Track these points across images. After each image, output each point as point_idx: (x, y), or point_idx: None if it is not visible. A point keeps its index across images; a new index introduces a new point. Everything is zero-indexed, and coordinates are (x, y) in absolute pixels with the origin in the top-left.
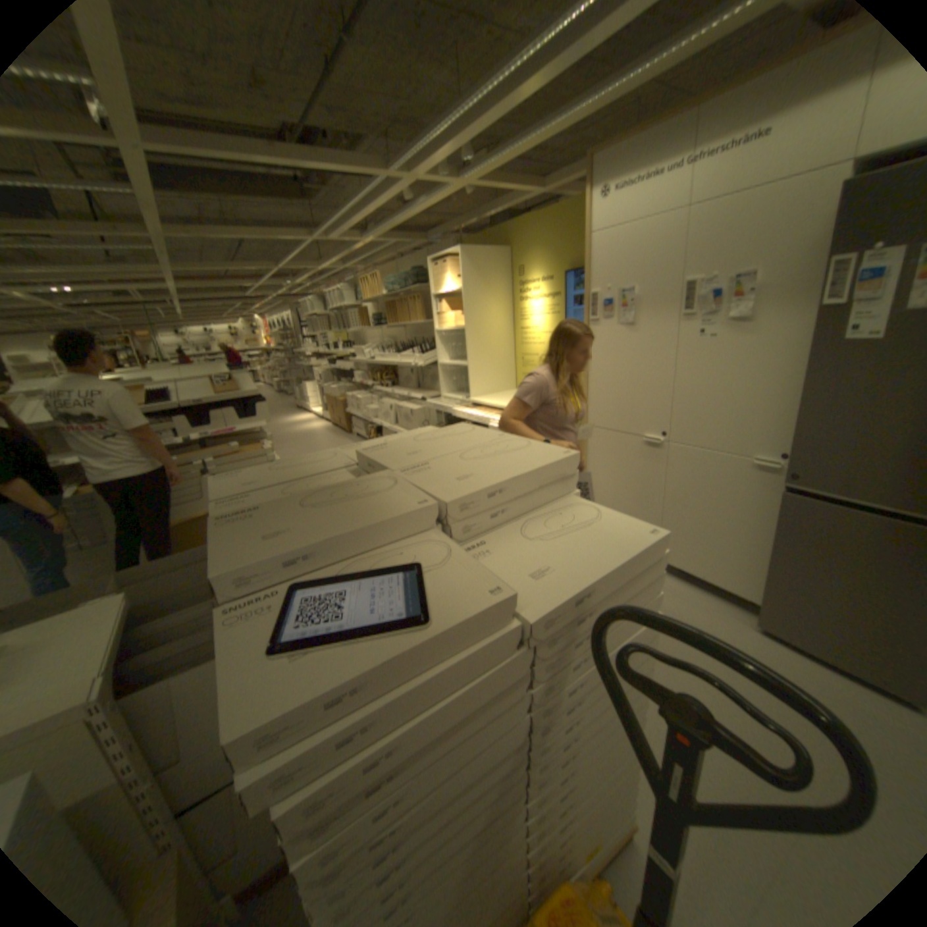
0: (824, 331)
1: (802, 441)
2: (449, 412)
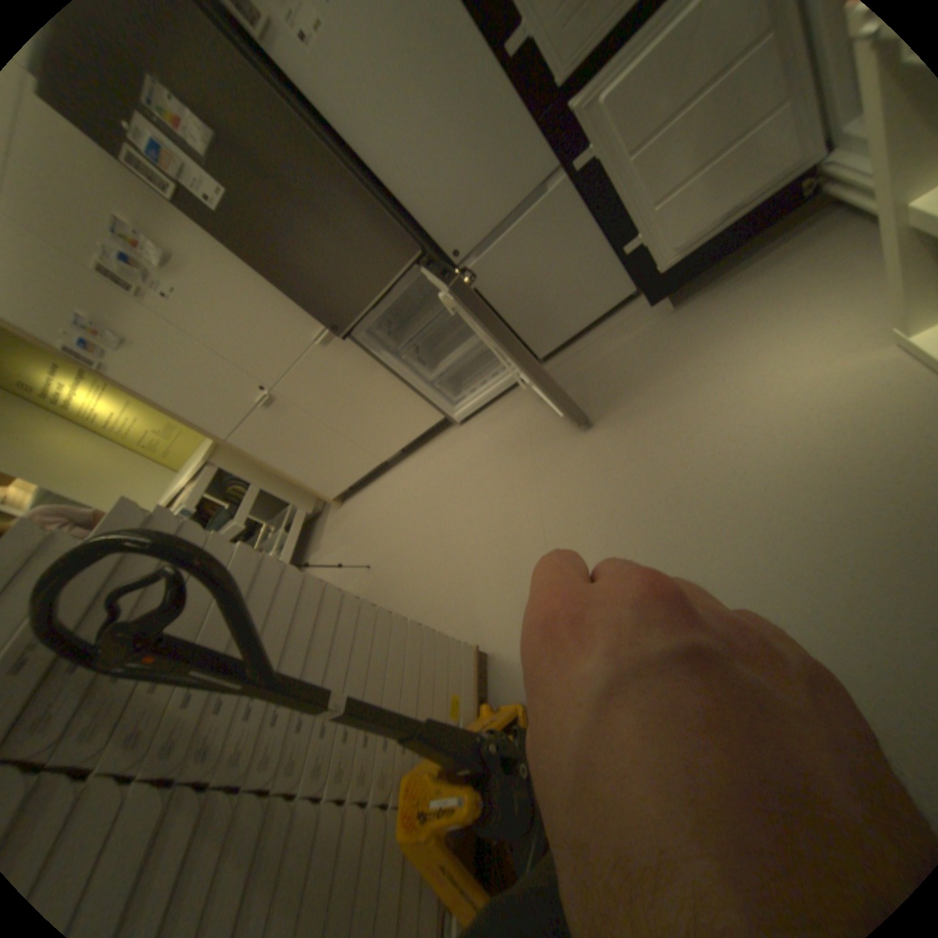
0: (199, 219)
1: (302, 302)
2: None
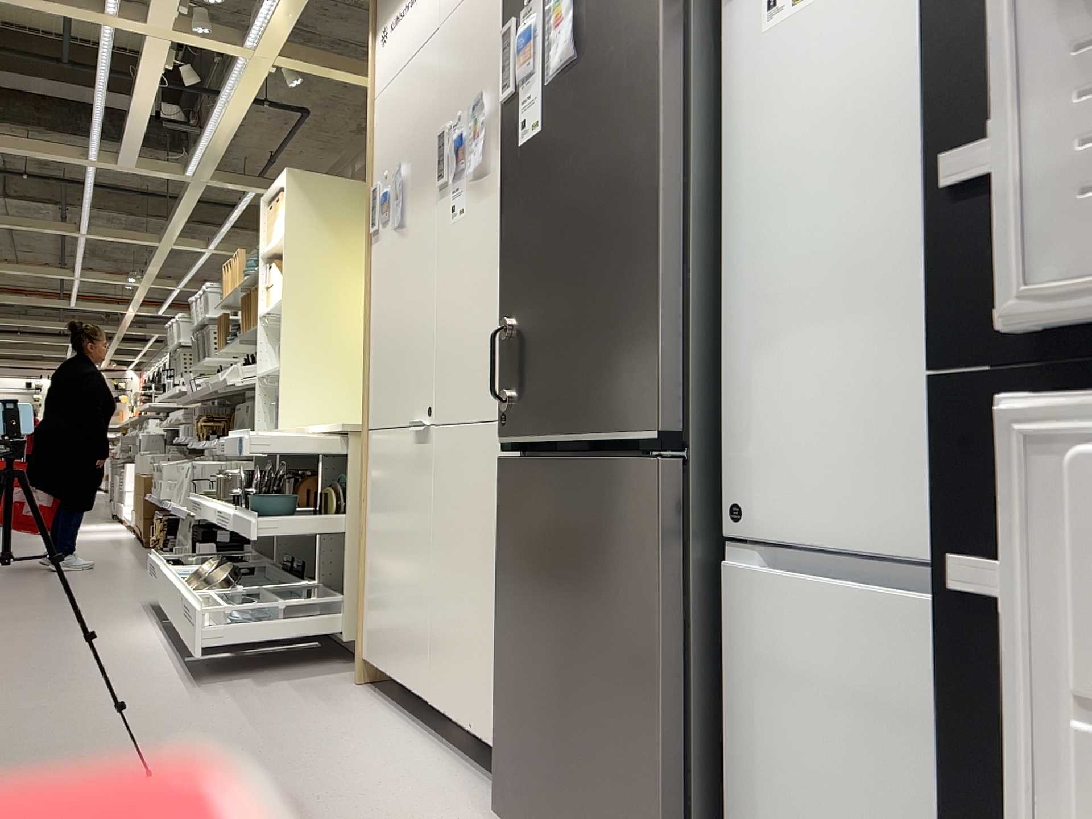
0: (506, 144)
1: (504, 345)
2: (232, 450)
